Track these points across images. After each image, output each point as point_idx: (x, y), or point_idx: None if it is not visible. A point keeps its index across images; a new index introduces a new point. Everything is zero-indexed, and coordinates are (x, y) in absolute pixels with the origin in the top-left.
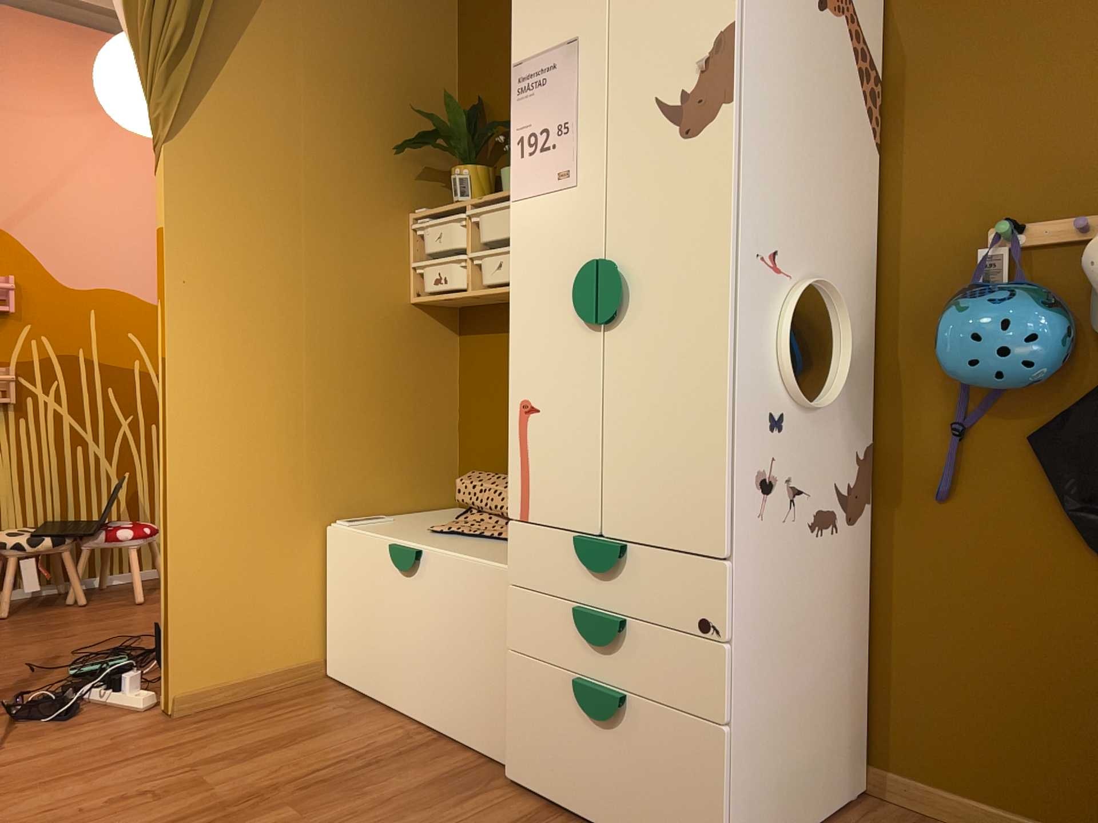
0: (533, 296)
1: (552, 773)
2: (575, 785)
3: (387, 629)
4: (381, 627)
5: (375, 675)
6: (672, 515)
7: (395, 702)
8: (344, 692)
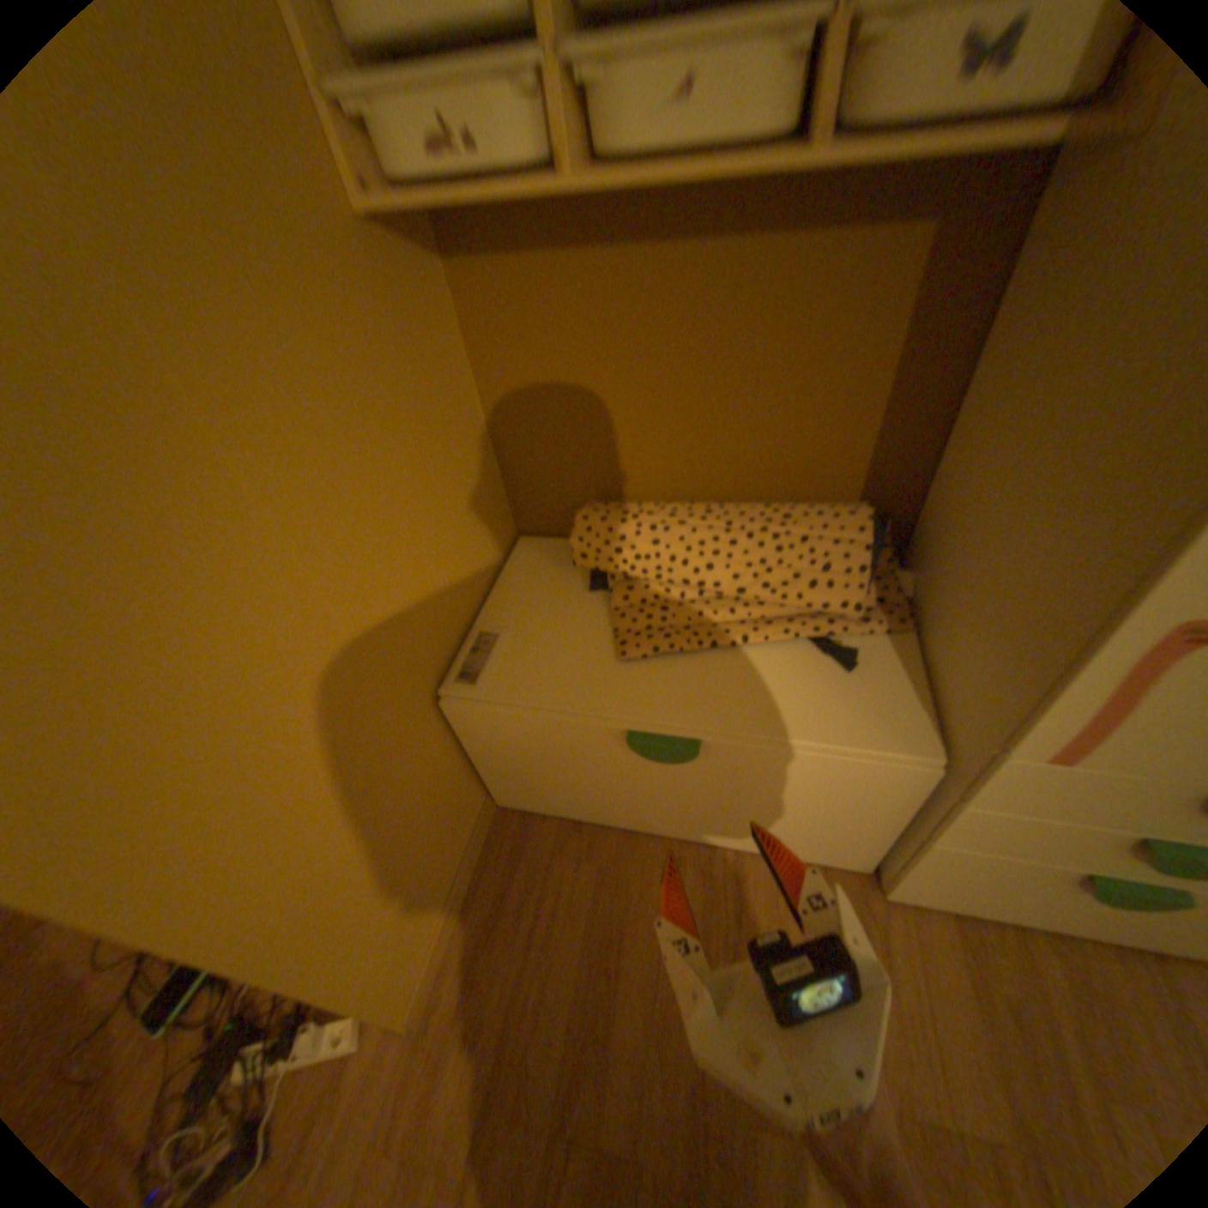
0: None
1: (979, 905)
2: (1021, 912)
3: (622, 788)
4: (607, 786)
5: (600, 813)
6: None
7: (644, 828)
8: (547, 823)
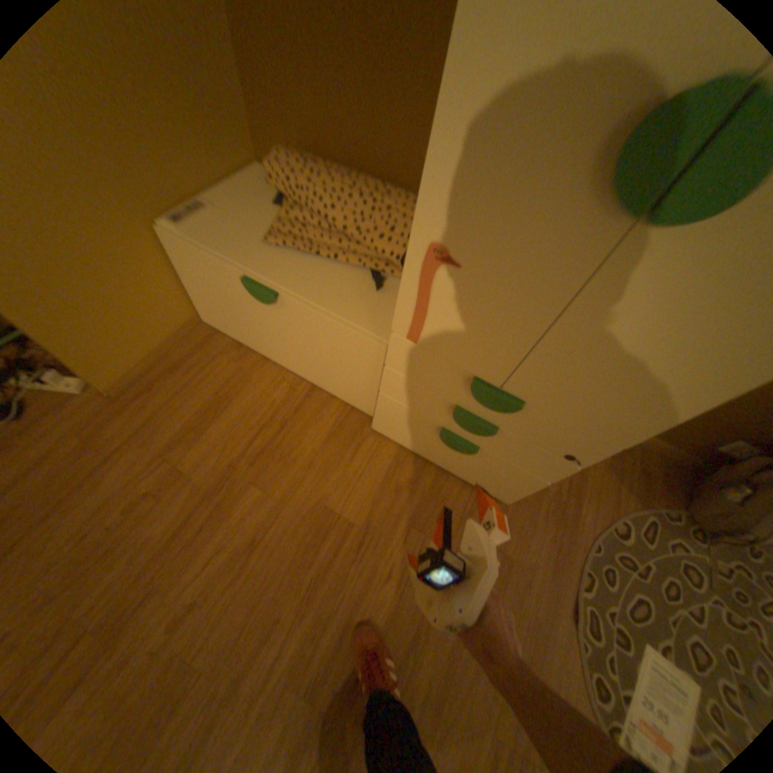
0: (508, 82)
1: (407, 441)
2: (424, 451)
3: (255, 324)
4: (248, 320)
5: (250, 341)
6: (589, 412)
7: (272, 358)
8: (225, 340)
